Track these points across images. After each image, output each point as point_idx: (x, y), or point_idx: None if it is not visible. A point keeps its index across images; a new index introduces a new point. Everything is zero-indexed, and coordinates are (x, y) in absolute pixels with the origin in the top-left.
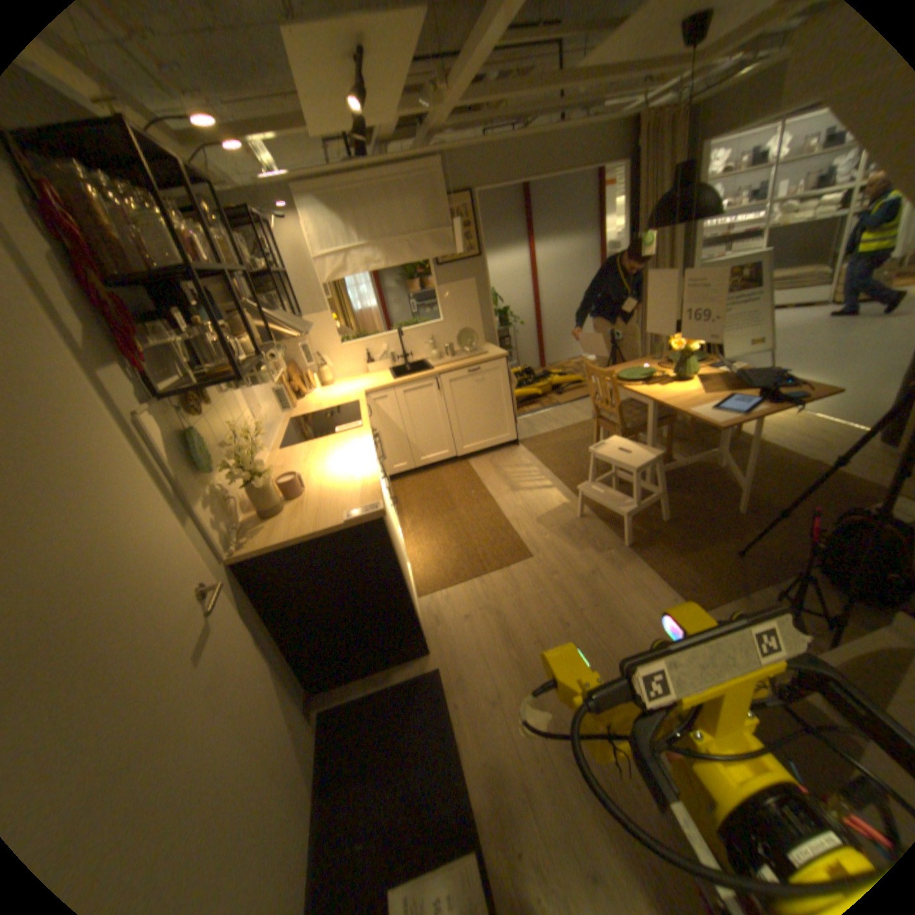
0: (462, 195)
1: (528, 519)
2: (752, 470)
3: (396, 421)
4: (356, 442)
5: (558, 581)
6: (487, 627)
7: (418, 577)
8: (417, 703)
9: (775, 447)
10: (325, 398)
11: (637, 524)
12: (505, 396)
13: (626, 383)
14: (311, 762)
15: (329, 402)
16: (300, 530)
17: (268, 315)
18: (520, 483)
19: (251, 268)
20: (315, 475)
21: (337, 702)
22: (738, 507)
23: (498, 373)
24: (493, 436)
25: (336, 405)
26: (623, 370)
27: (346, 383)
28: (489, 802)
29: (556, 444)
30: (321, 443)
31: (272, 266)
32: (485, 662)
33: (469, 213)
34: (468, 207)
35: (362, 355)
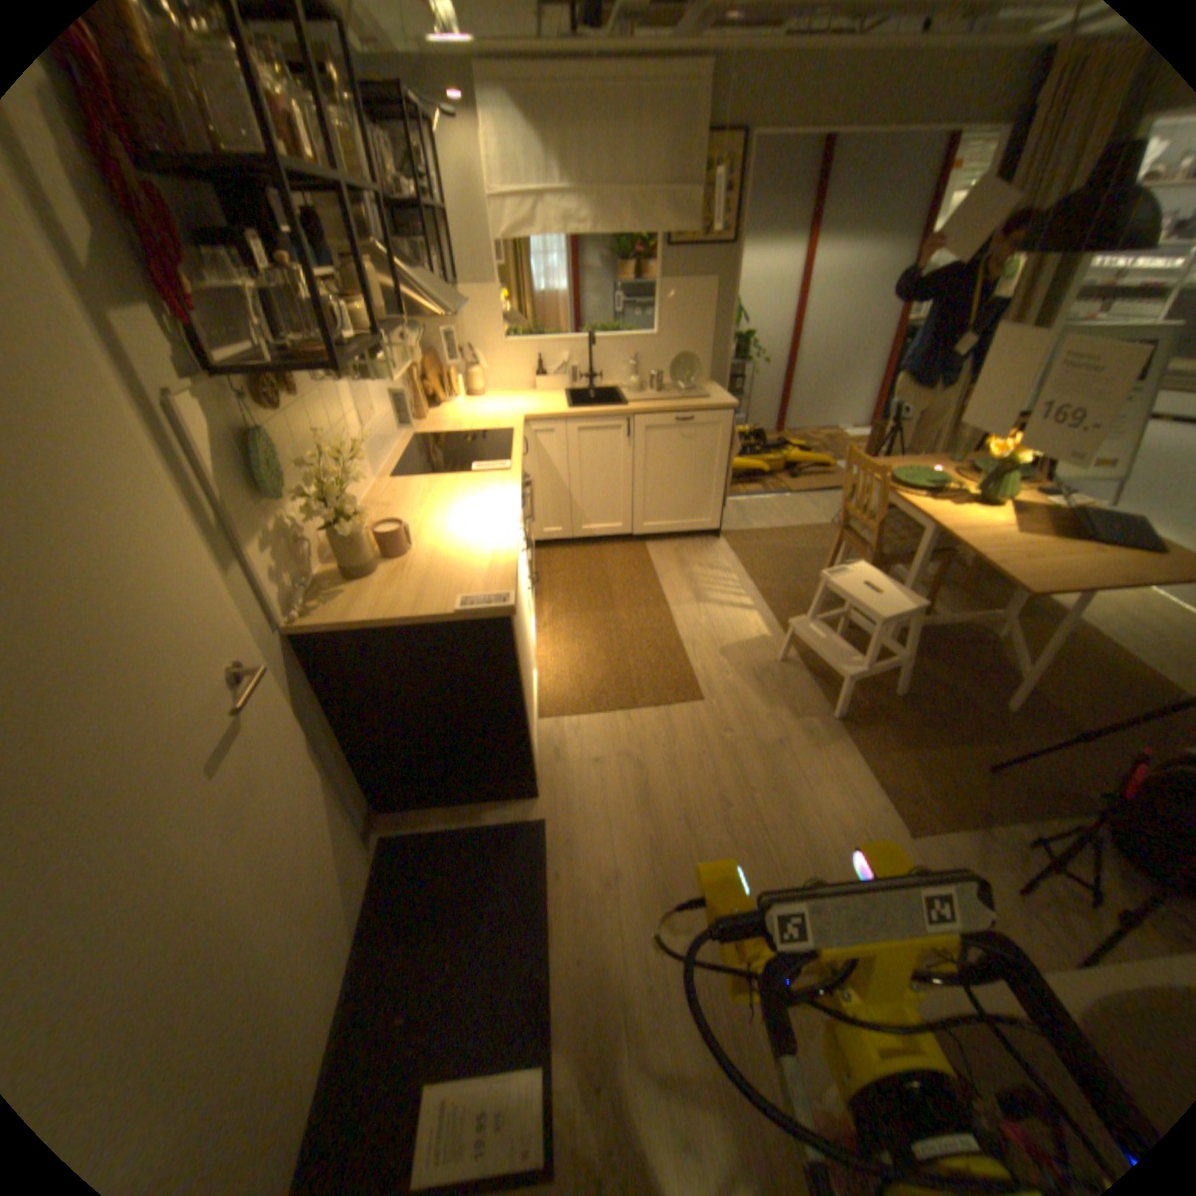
0: (732, 135)
1: (711, 645)
2: (1046, 651)
3: (561, 468)
4: (499, 491)
5: (732, 741)
6: (623, 780)
7: (546, 688)
8: (511, 856)
9: (1089, 624)
10: (470, 413)
11: (861, 688)
12: (721, 463)
13: (904, 487)
14: (363, 897)
15: (473, 421)
16: (394, 607)
17: (405, 272)
18: (711, 591)
19: (393, 190)
20: (432, 528)
21: (410, 828)
22: (1011, 701)
23: (718, 428)
24: (690, 517)
25: (482, 427)
26: (905, 465)
27: (503, 398)
28: (576, 1010)
29: (773, 547)
30: (450, 481)
31: (428, 195)
32: (610, 826)
33: (737, 168)
34: (738, 156)
35: (533, 361)
